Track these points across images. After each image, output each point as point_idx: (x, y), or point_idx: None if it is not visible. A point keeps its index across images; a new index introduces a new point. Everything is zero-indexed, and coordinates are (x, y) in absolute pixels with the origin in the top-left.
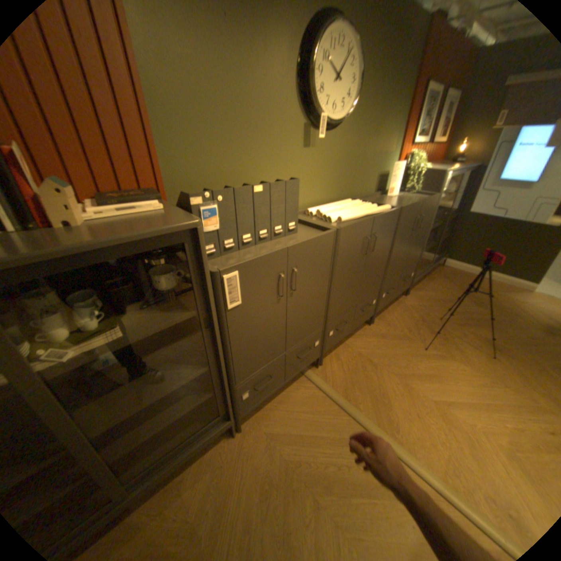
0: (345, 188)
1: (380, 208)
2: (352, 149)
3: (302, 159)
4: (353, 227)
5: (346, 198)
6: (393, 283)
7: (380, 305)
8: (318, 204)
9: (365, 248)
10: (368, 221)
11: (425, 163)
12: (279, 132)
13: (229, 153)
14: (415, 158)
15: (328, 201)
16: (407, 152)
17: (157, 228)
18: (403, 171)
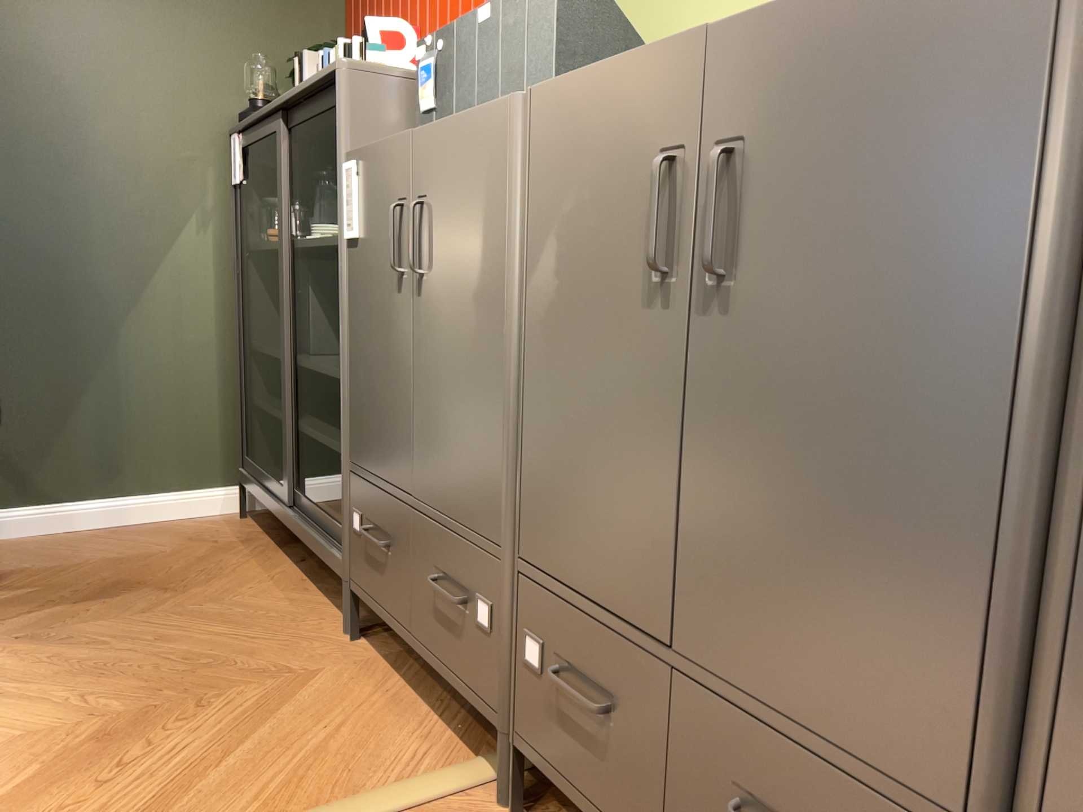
0: None
1: None
2: None
3: None
4: (578, 87)
5: None
6: None
7: None
8: None
9: (672, 229)
10: (663, 58)
11: None
12: None
13: None
14: None
15: None
16: None
17: (322, 75)
18: None
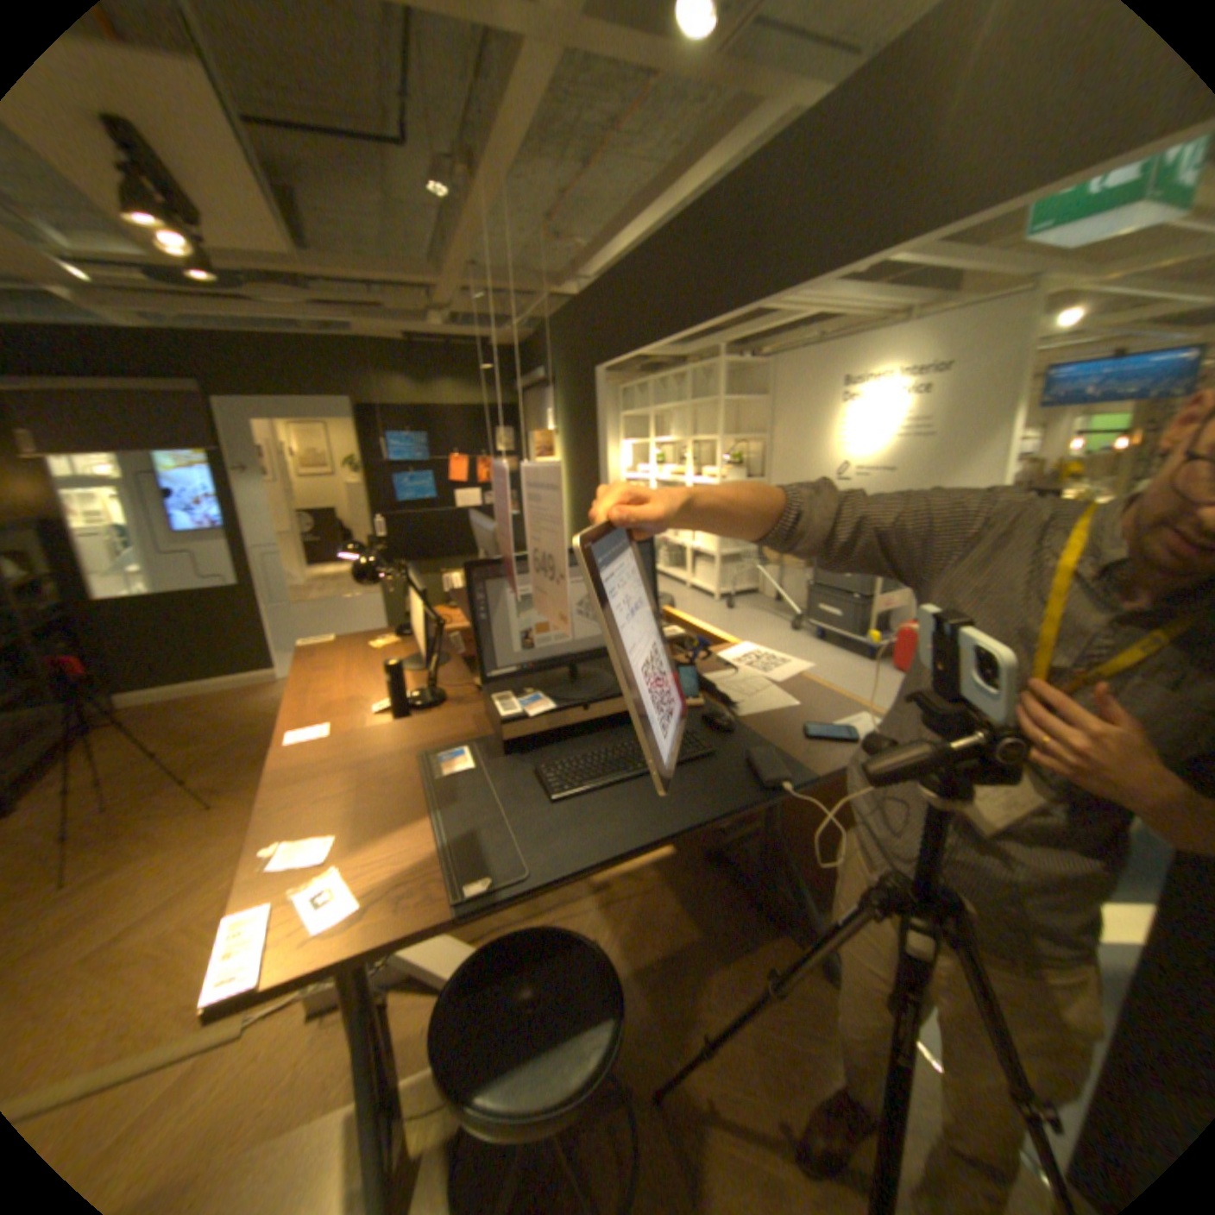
0: None
1: None
2: None
3: None
4: None
5: None
6: None
7: None
8: None
9: None
10: None
11: None
12: None
13: None
14: None
15: None
16: None
17: None
18: None
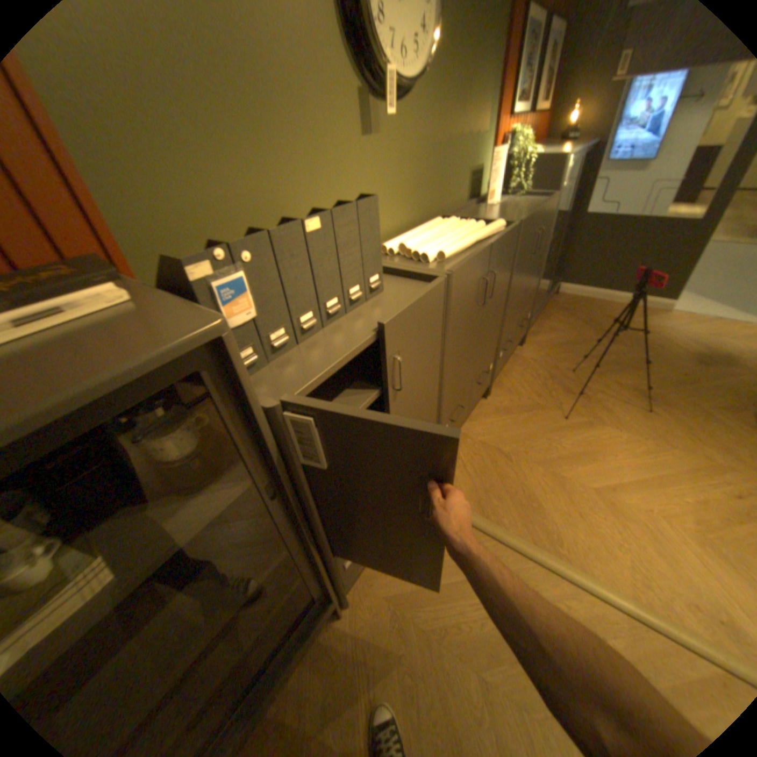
0: (429, 200)
1: (492, 227)
2: (433, 132)
3: (363, 158)
4: (467, 266)
5: (431, 216)
6: (510, 334)
7: (497, 369)
8: (395, 233)
9: (482, 295)
10: (485, 252)
11: (533, 146)
12: (320, 109)
13: (236, 160)
14: (518, 140)
15: (408, 226)
16: (505, 130)
17: (131, 363)
18: (505, 162)
